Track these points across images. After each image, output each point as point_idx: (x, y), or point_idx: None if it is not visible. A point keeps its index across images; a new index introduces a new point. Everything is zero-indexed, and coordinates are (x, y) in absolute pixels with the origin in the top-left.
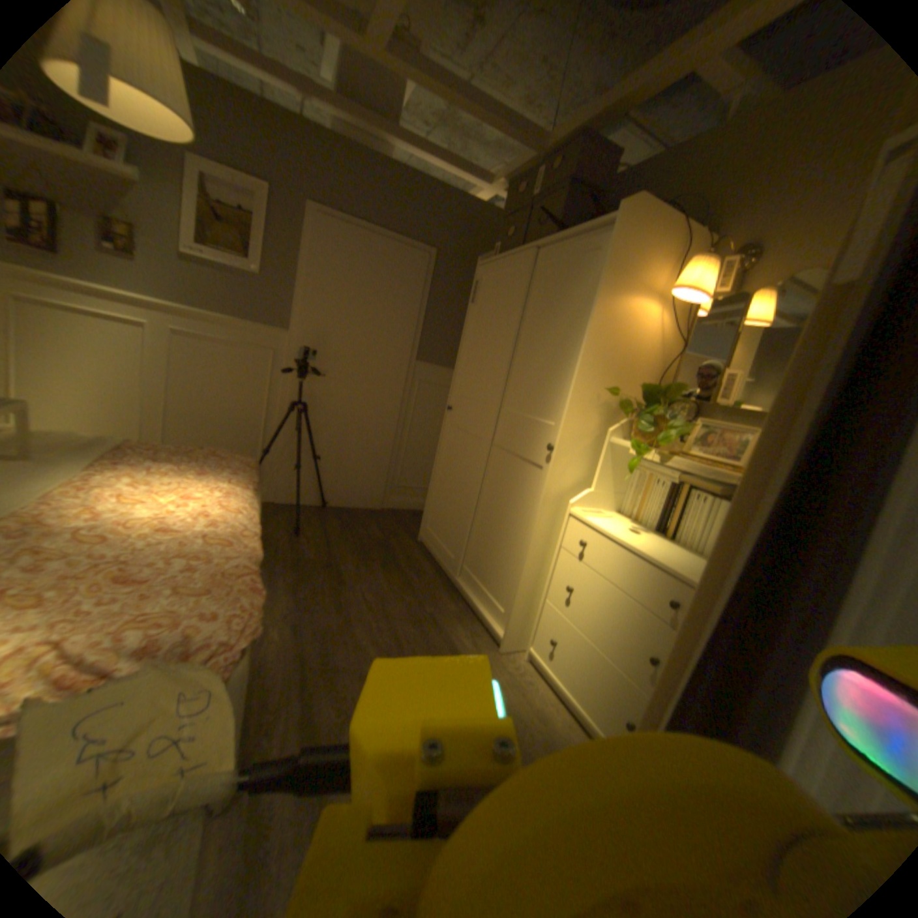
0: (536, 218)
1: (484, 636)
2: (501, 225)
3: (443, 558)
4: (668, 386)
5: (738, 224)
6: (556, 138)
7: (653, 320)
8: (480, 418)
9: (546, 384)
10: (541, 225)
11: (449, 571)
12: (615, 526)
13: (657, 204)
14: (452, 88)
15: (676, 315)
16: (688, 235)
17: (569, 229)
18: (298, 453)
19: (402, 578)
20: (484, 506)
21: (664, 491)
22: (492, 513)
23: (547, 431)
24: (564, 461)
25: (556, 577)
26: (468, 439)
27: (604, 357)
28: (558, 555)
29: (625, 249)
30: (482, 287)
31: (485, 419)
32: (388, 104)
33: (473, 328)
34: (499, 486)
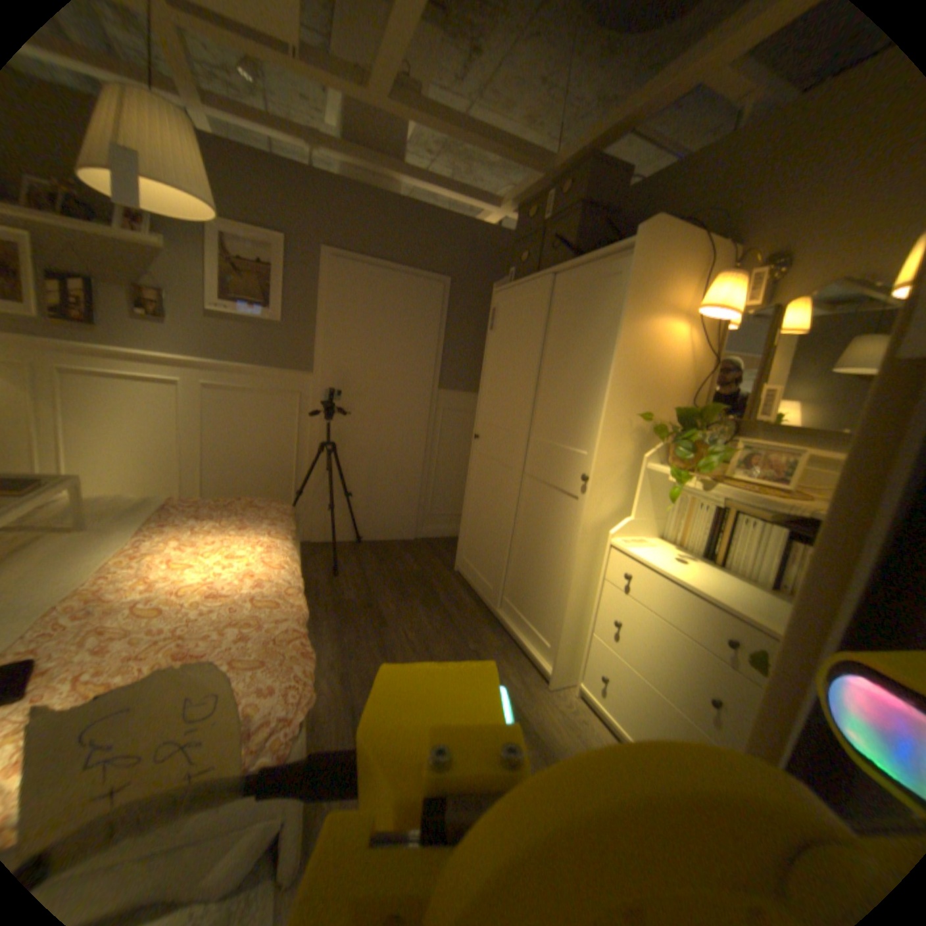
0: (550, 243)
1: (531, 673)
2: (514, 251)
3: (482, 590)
4: (703, 407)
5: (763, 234)
6: (563, 160)
7: (681, 340)
8: (509, 447)
9: (574, 413)
10: (555, 250)
11: (489, 603)
12: (660, 557)
13: (676, 225)
14: (455, 124)
15: (704, 333)
16: (710, 251)
17: (586, 256)
18: (329, 492)
19: (442, 614)
20: (519, 536)
21: (709, 517)
22: (529, 544)
23: (580, 461)
24: (601, 492)
25: (601, 609)
26: (498, 469)
27: (633, 383)
28: (602, 588)
29: (646, 274)
30: (500, 314)
31: (514, 449)
32: (392, 143)
33: (494, 356)
34: (534, 516)
